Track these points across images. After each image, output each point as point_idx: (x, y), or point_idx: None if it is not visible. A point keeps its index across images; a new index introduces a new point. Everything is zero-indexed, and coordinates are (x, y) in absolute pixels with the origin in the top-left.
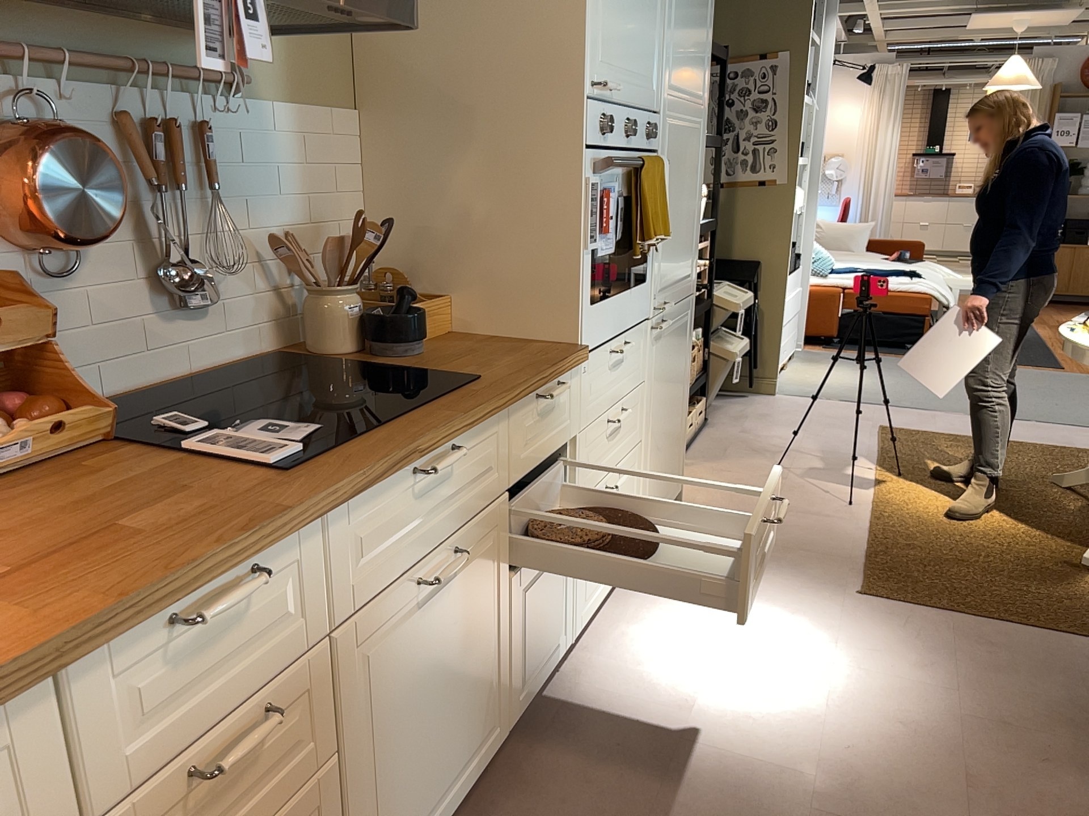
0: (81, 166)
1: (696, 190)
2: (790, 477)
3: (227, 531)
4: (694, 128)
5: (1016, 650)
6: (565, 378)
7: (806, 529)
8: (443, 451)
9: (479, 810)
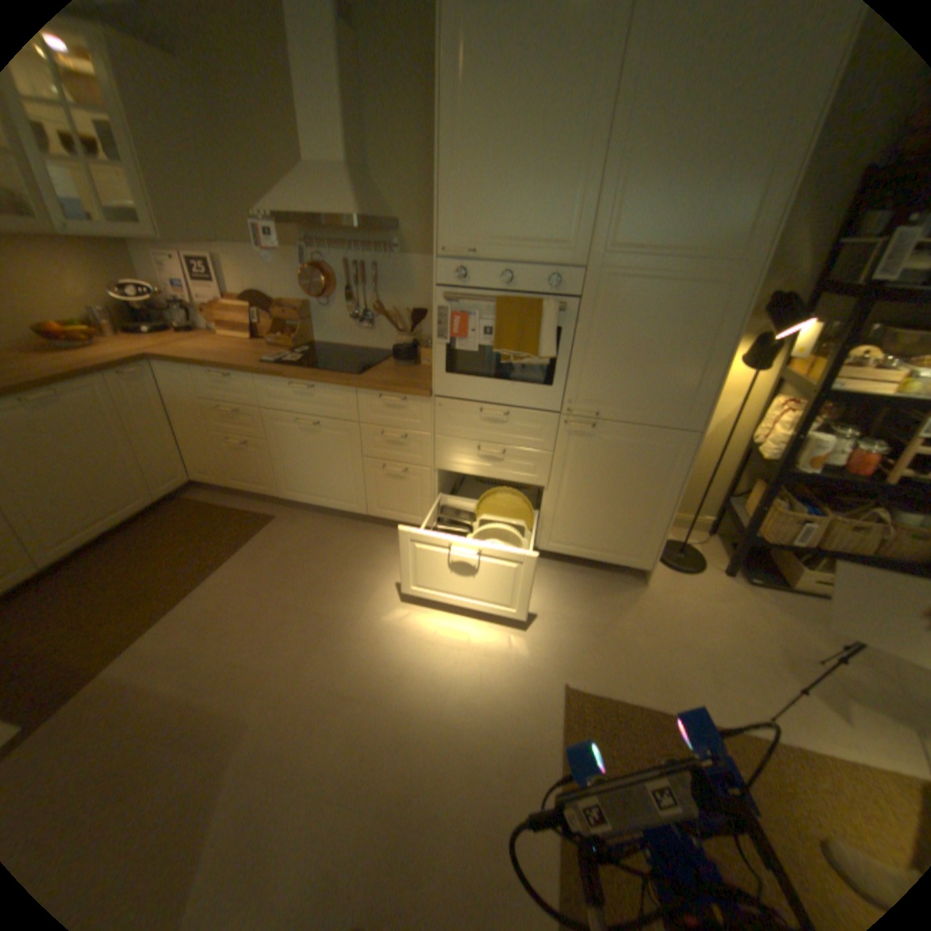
0: (309, 276)
1: (716, 339)
2: (801, 674)
3: (221, 363)
4: (712, 278)
5: (510, 808)
6: (413, 400)
7: (674, 670)
8: (307, 386)
9: (345, 524)
